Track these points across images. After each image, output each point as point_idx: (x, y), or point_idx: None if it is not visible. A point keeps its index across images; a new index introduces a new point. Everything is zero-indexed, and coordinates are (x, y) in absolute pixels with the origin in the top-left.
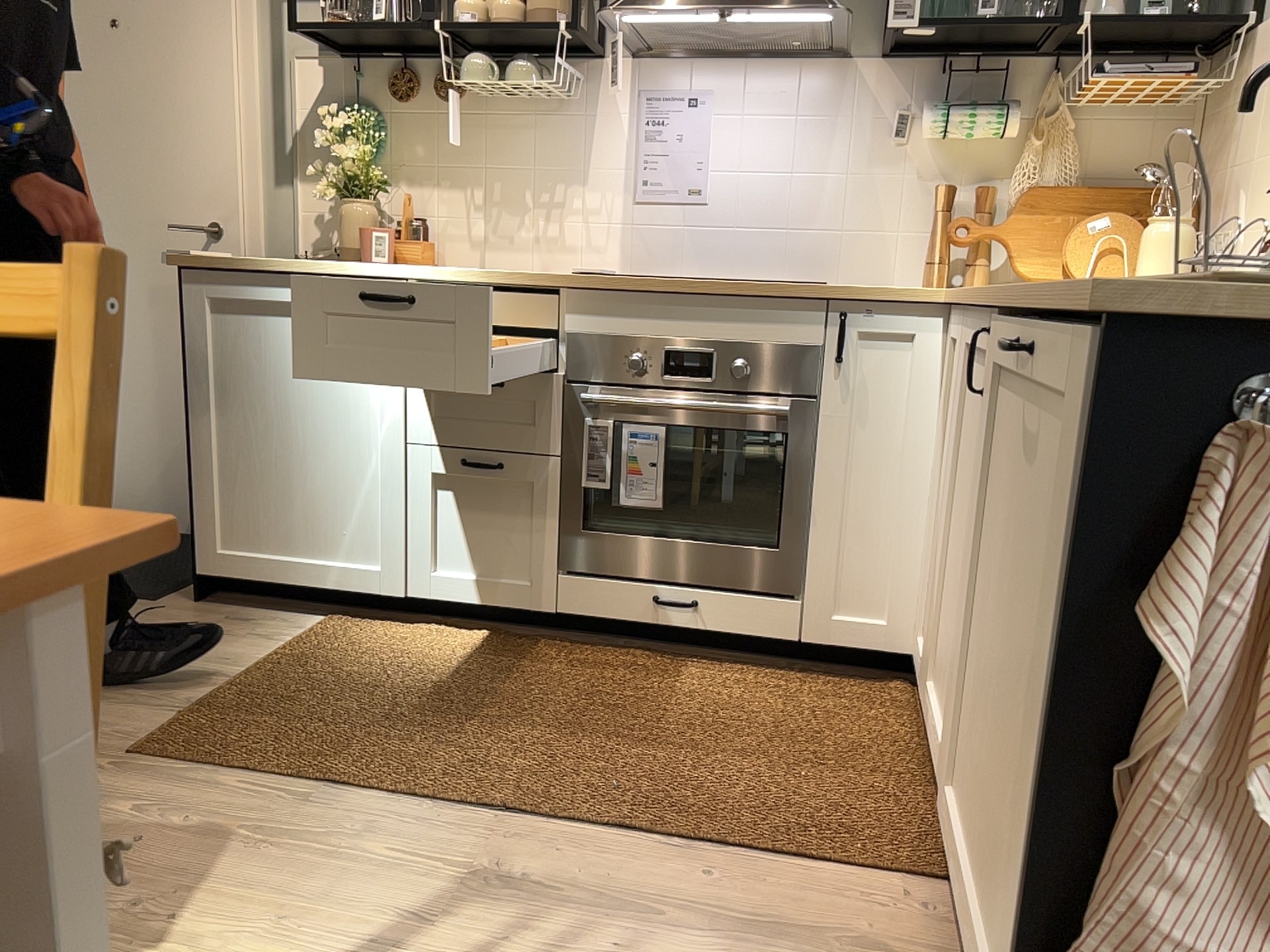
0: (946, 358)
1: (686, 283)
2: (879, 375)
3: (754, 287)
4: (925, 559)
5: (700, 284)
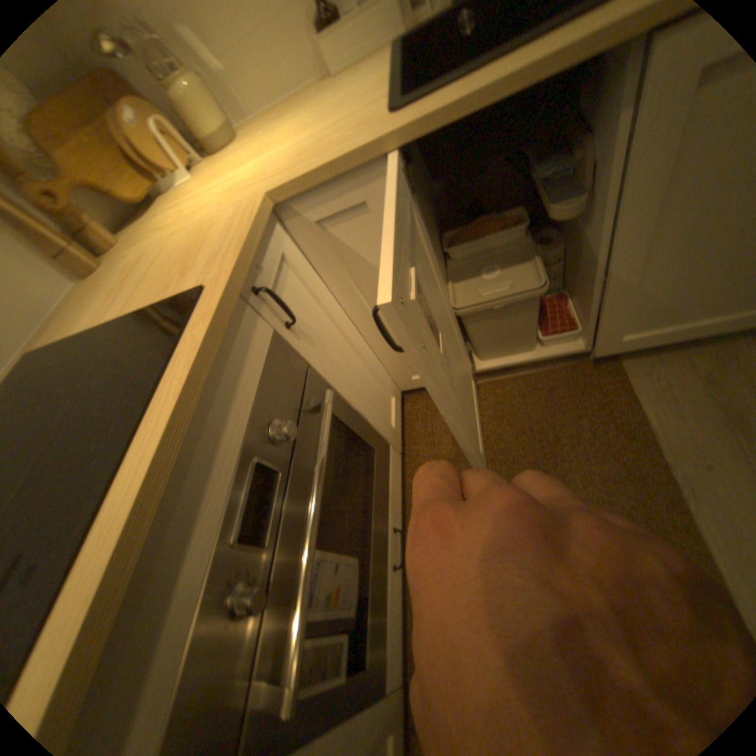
0: (316, 243)
1: (150, 488)
2: (298, 307)
3: (199, 368)
4: (389, 354)
5: (164, 457)
